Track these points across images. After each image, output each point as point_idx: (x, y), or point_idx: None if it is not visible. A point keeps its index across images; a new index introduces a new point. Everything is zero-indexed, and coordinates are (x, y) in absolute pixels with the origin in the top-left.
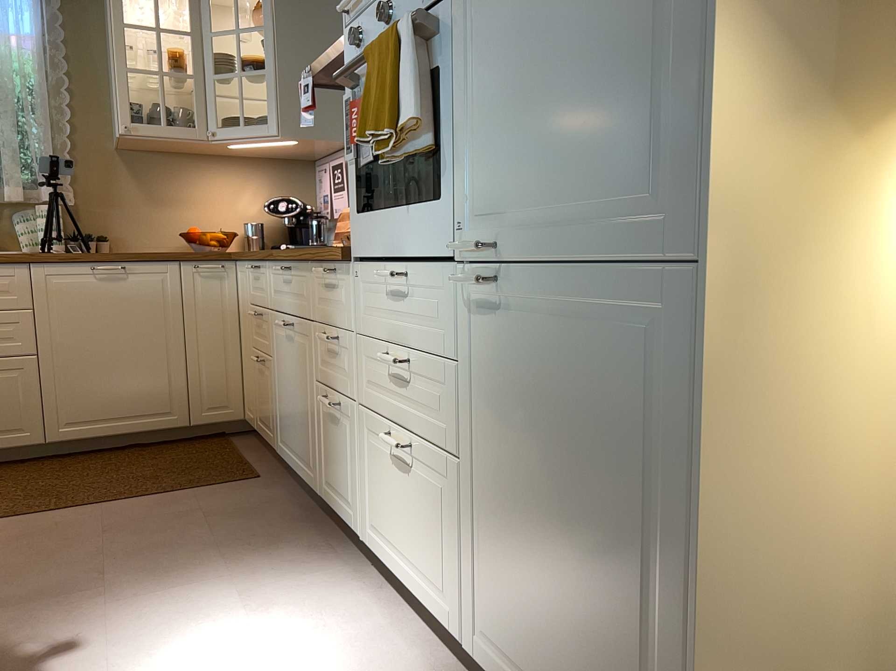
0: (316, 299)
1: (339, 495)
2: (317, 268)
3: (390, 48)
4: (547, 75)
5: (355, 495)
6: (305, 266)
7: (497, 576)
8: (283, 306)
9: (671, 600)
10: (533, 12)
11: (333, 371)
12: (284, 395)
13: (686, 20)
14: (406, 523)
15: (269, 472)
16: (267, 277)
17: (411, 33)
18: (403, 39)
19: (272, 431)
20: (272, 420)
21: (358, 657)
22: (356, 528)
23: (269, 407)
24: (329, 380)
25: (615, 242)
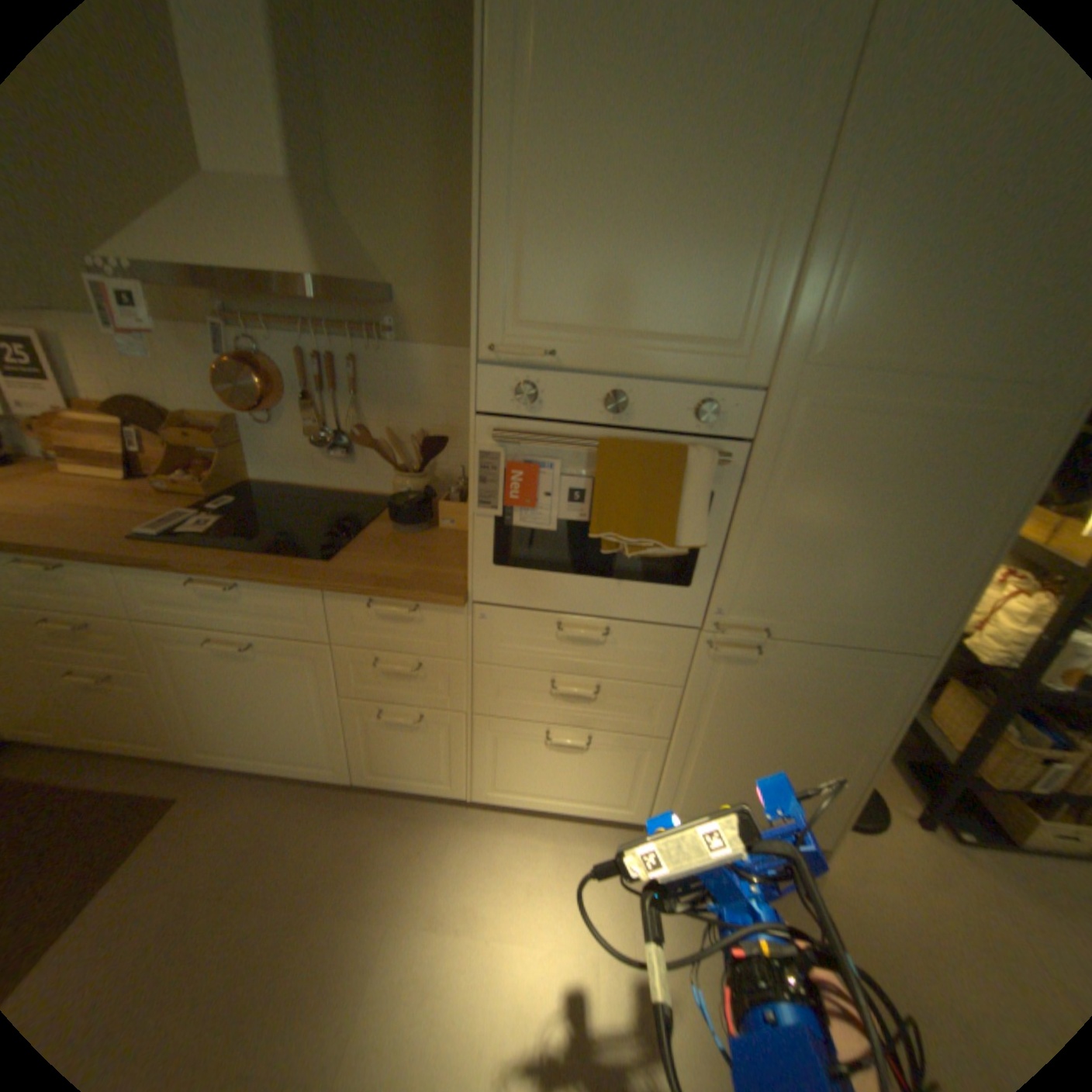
0: (343, 625)
1: (410, 778)
2: (378, 605)
3: (667, 469)
4: (849, 545)
5: (454, 774)
6: (306, 592)
7: (699, 785)
8: (205, 622)
9: (853, 769)
10: (849, 502)
11: (396, 688)
12: (216, 711)
13: (967, 557)
14: (565, 778)
15: (168, 785)
16: (109, 583)
17: (711, 471)
18: (694, 470)
19: (161, 745)
20: (156, 735)
21: (566, 878)
22: (454, 794)
23: (144, 723)
24: (386, 697)
25: (875, 640)
